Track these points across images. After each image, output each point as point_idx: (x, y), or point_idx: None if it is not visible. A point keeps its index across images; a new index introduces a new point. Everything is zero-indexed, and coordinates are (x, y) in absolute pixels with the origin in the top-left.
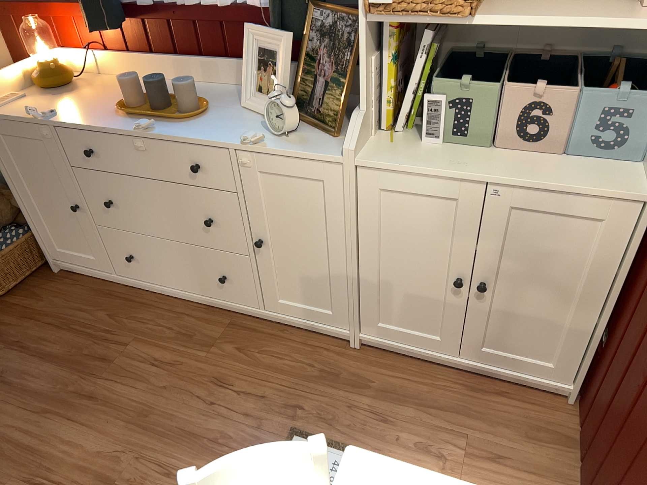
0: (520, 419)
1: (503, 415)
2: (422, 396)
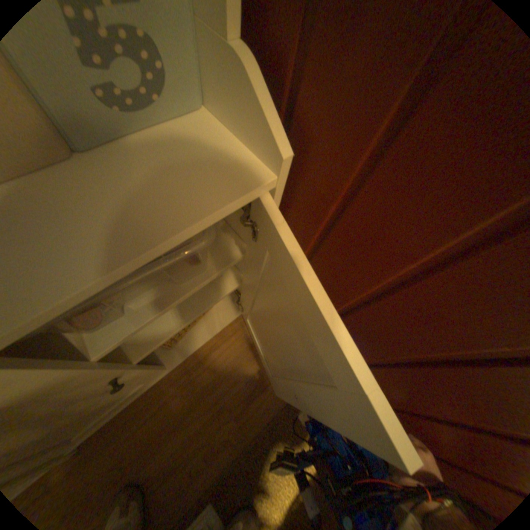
0: (242, 355)
1: (232, 364)
2: (175, 420)
